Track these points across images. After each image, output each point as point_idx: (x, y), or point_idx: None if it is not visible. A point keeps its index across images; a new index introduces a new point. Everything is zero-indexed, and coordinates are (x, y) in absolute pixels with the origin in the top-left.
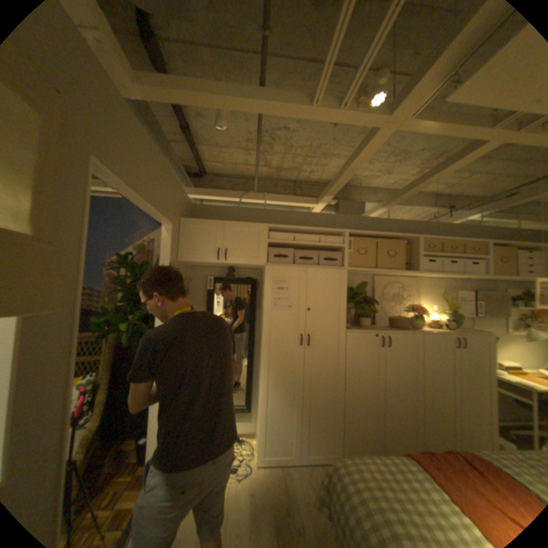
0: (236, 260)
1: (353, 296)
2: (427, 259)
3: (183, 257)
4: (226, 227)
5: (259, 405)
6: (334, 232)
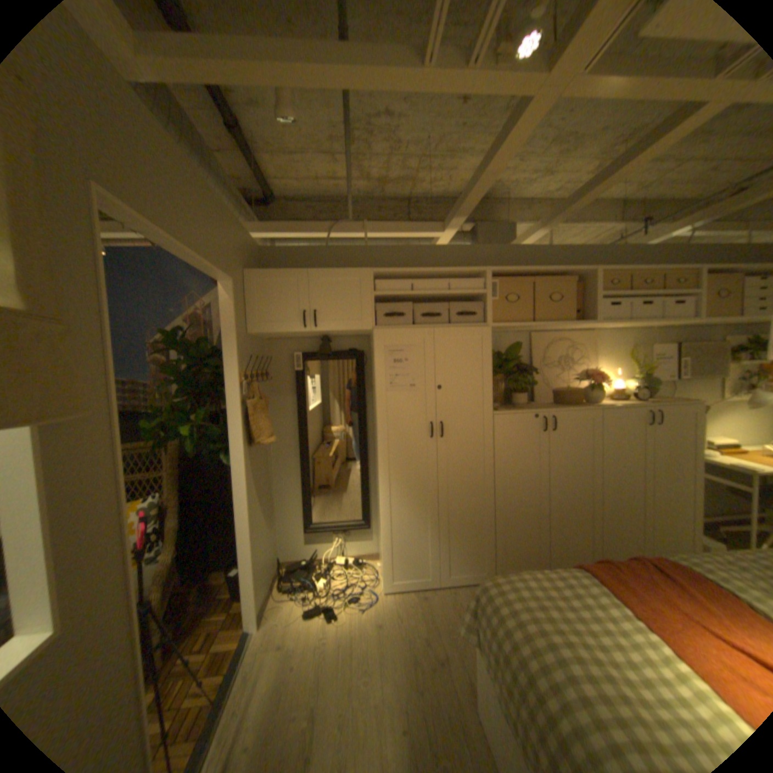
0: (331, 325)
1: (502, 364)
2: (609, 302)
3: (256, 328)
4: (312, 279)
5: (381, 518)
6: (471, 273)
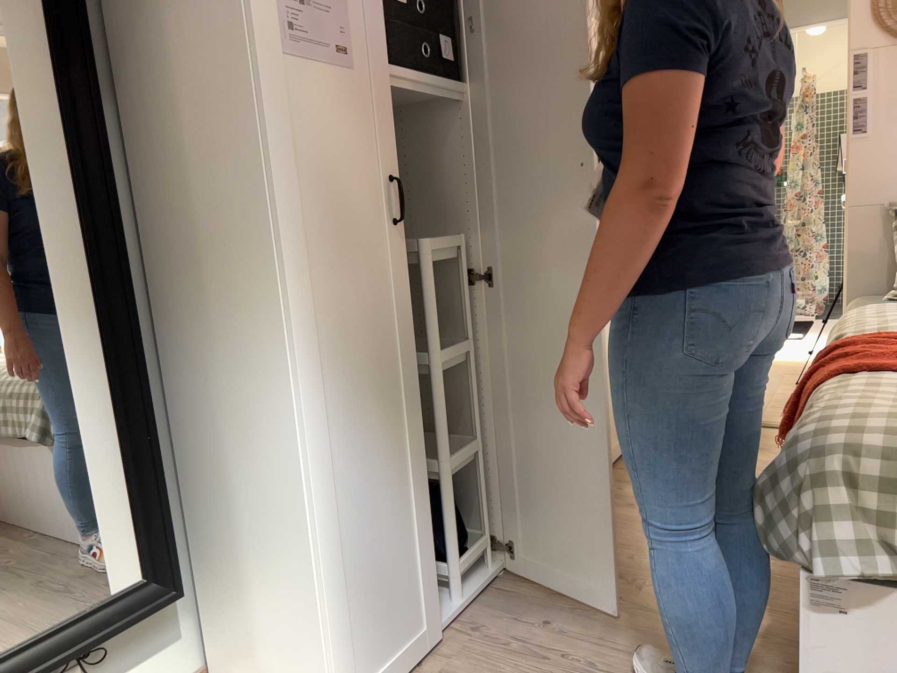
0: None
1: None
2: None
3: None
4: None
5: (308, 505)
6: None
